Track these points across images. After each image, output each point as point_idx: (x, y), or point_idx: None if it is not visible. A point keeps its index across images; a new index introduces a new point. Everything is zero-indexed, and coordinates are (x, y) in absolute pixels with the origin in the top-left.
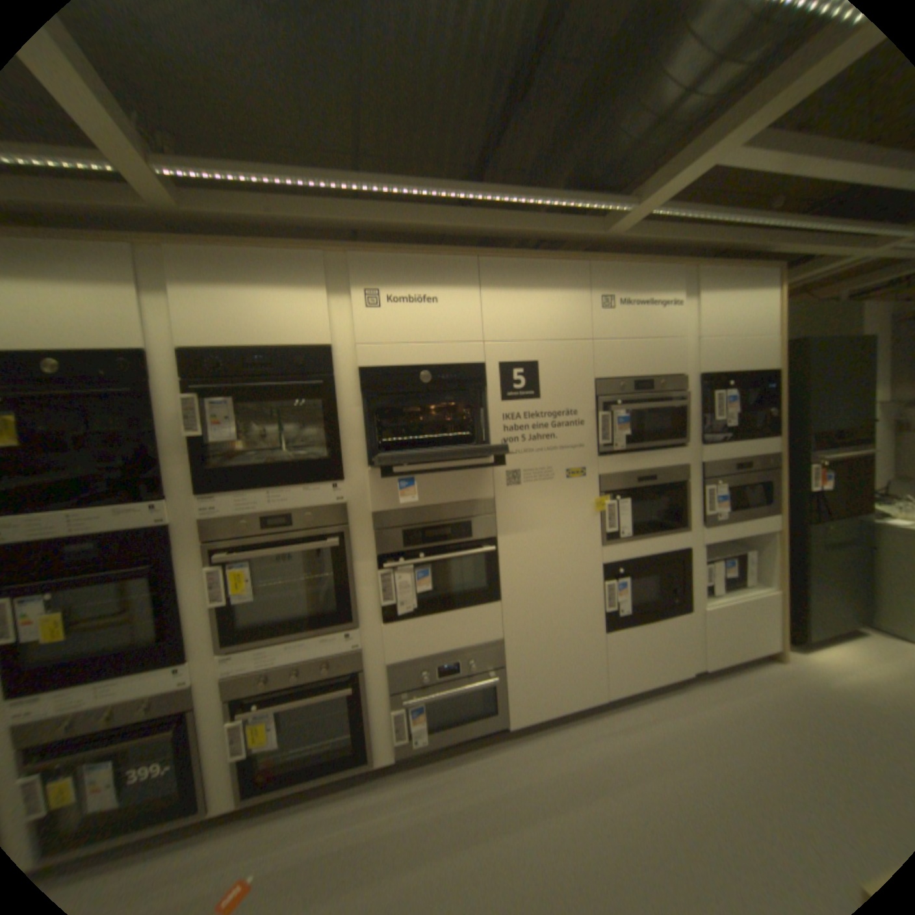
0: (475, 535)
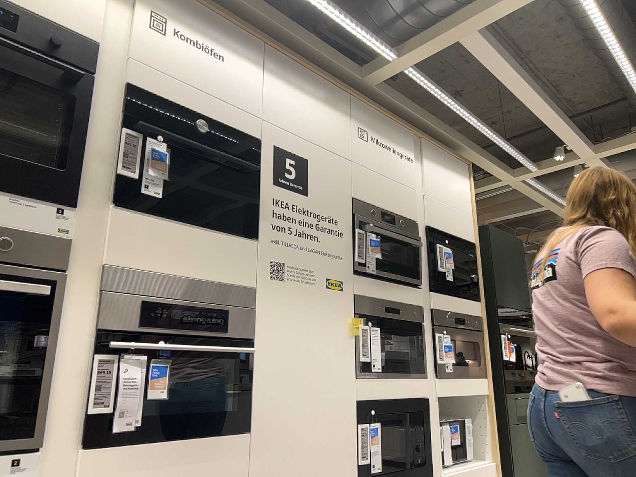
0: (232, 332)
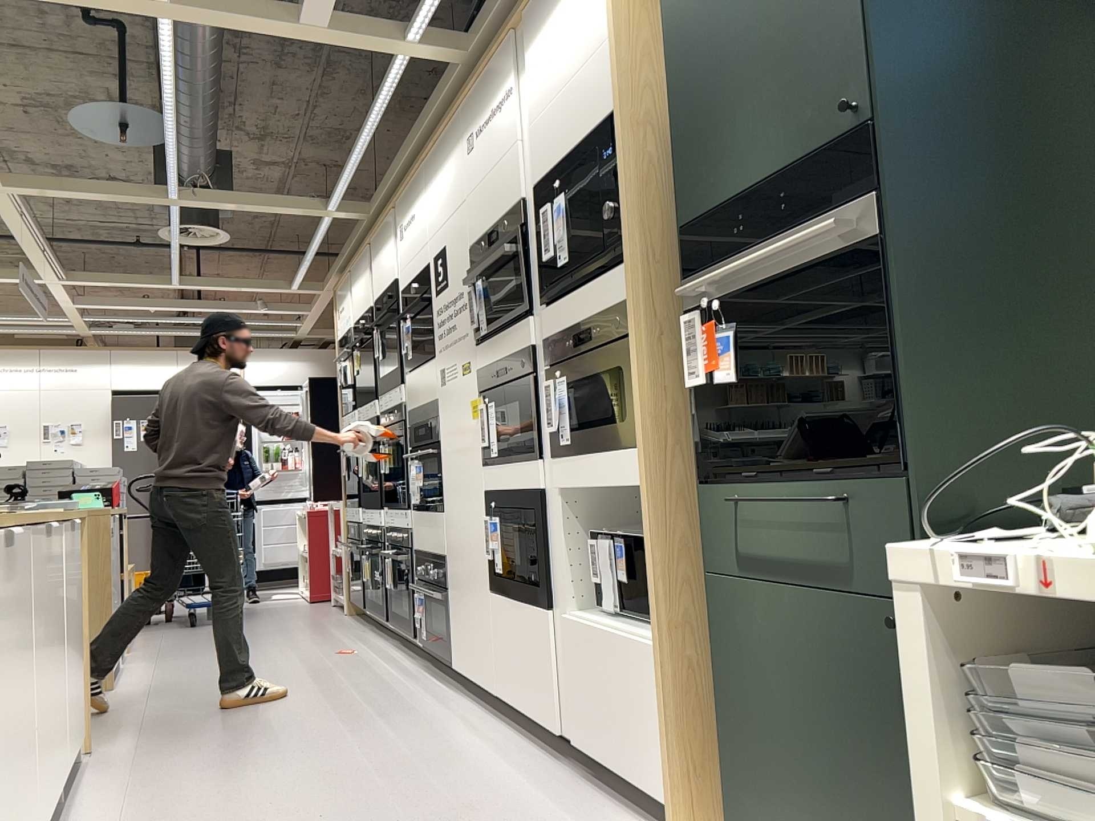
0: (431, 438)
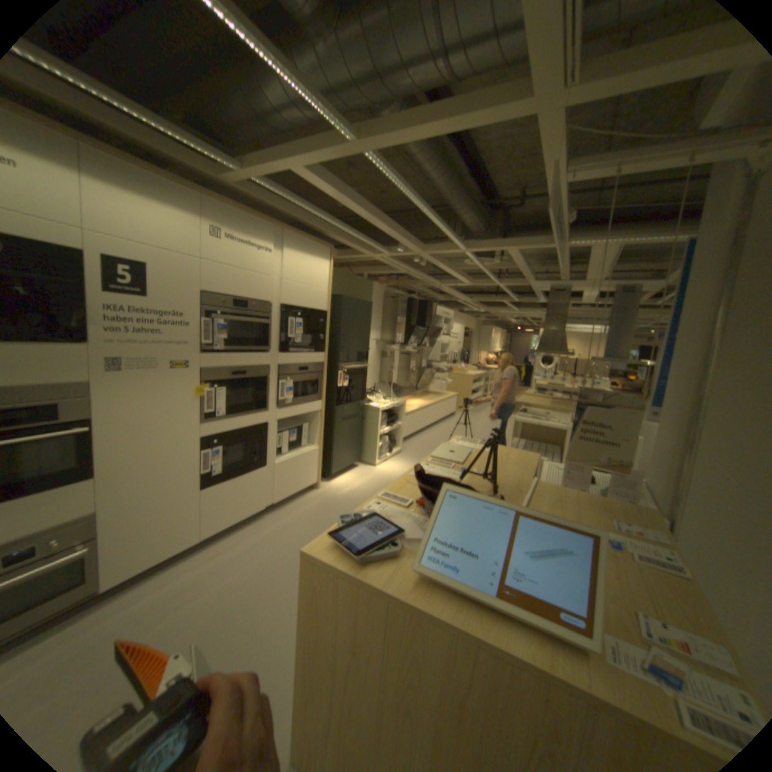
0: (64, 418)
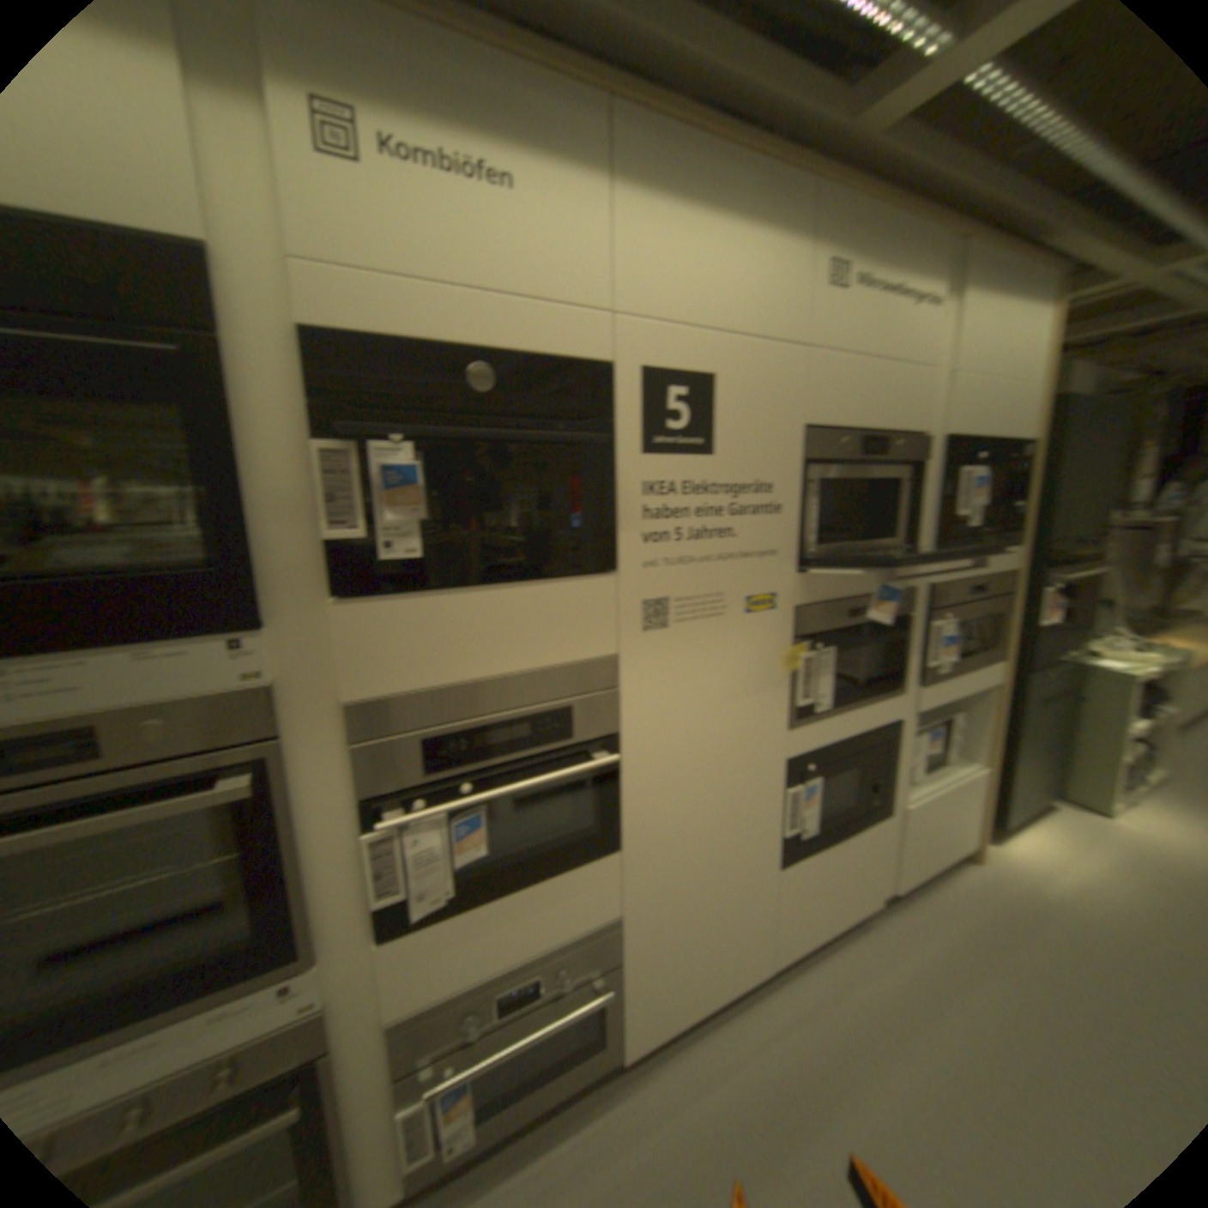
0: (583, 734)
